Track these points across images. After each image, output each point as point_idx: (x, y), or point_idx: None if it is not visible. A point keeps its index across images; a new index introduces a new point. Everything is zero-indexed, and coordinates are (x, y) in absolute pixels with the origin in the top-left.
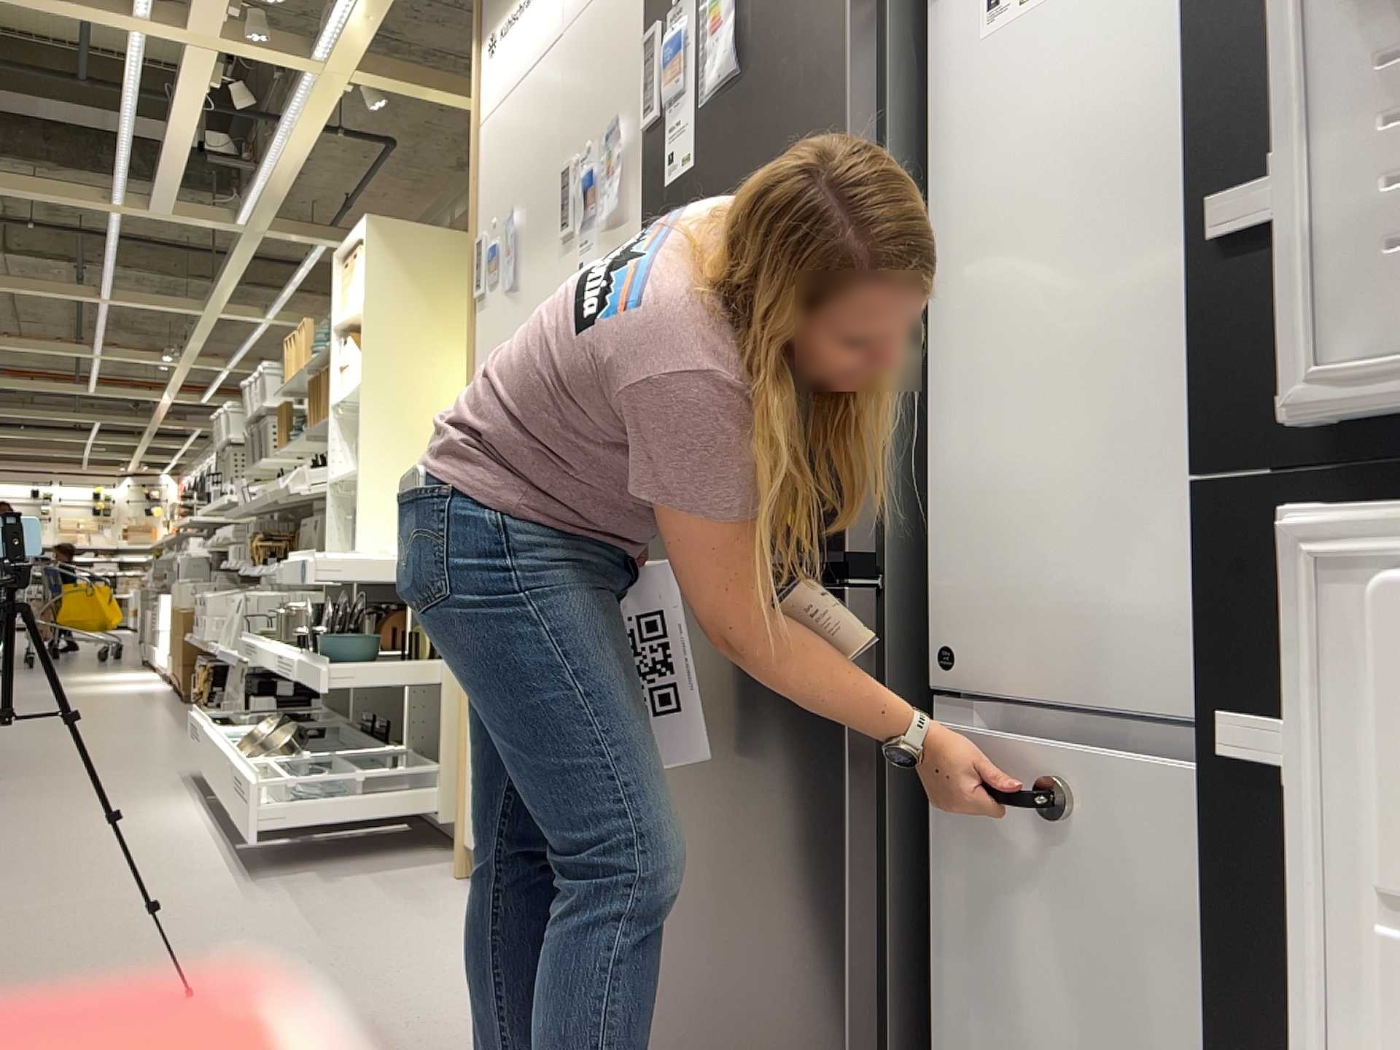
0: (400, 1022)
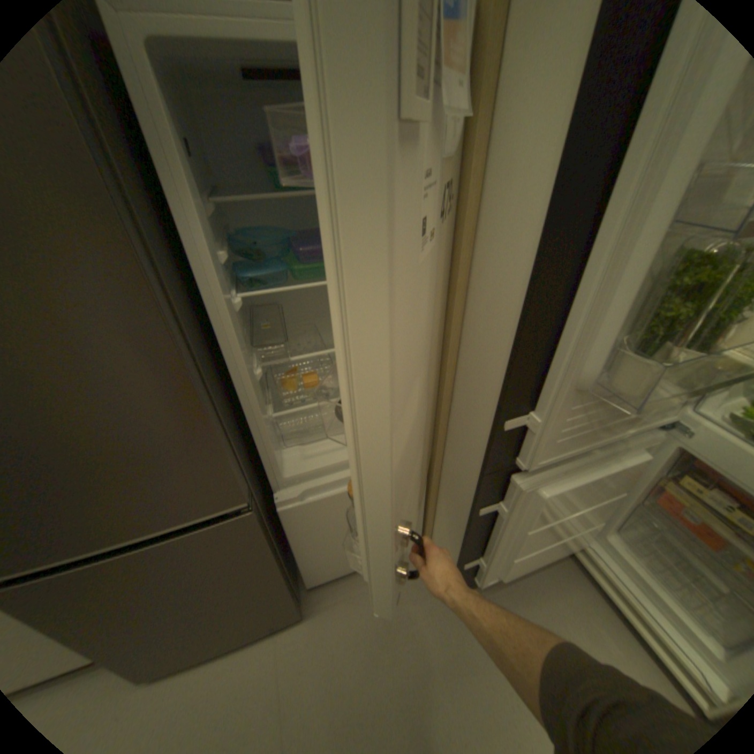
0: None
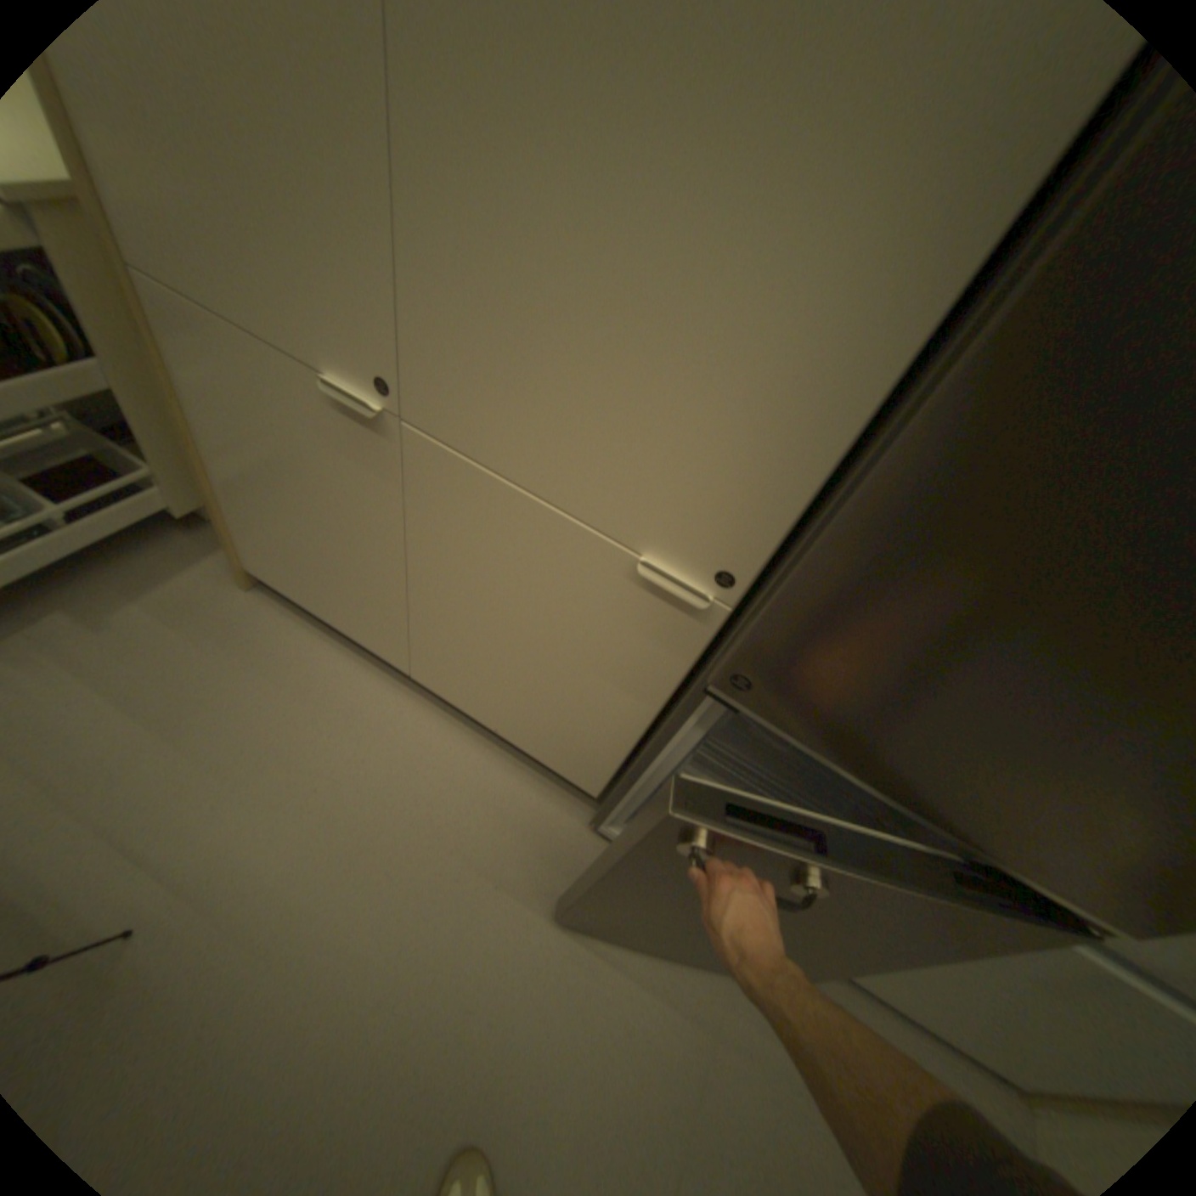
0: (374, 866)
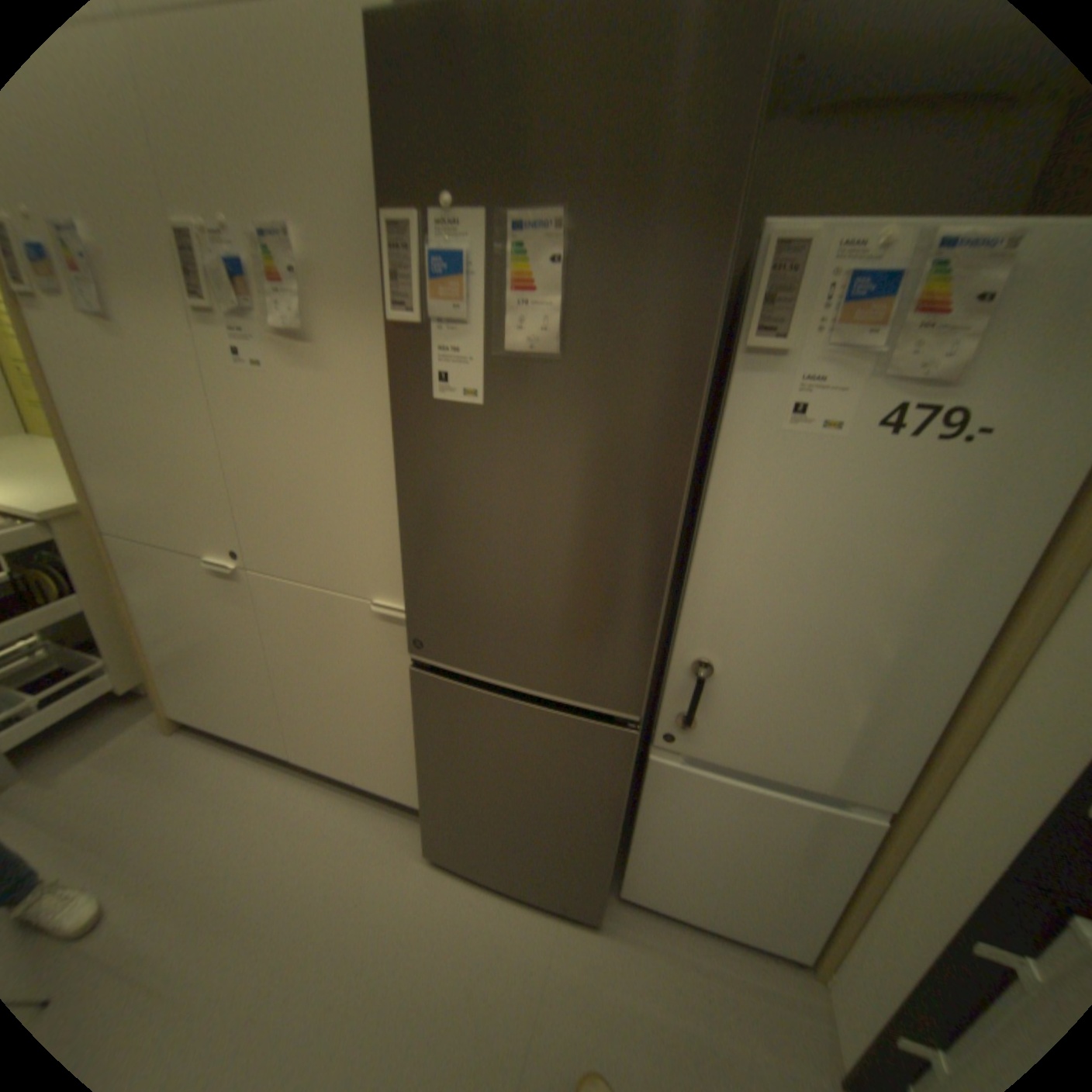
0: (253, 909)
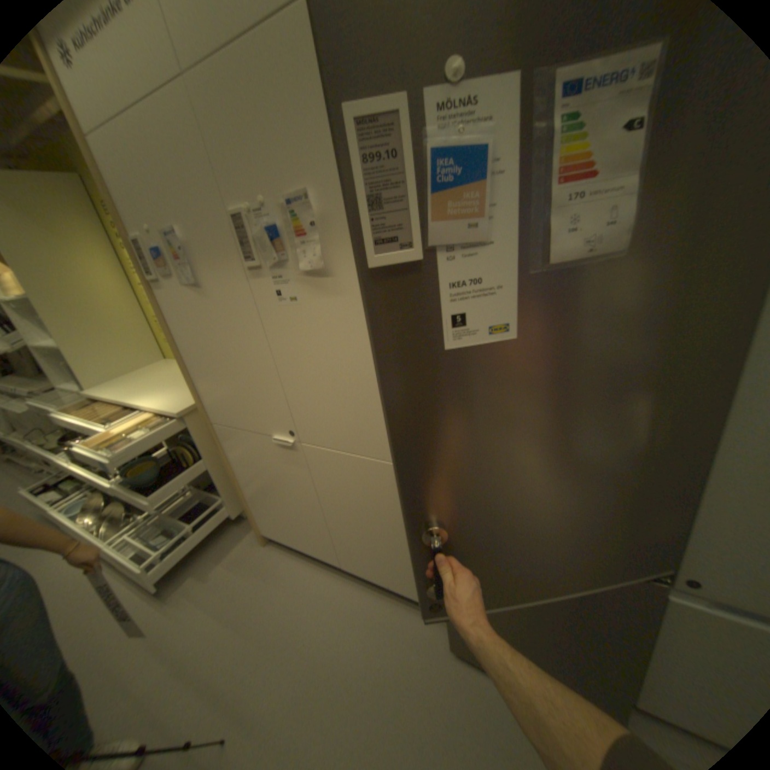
0: (336, 685)
